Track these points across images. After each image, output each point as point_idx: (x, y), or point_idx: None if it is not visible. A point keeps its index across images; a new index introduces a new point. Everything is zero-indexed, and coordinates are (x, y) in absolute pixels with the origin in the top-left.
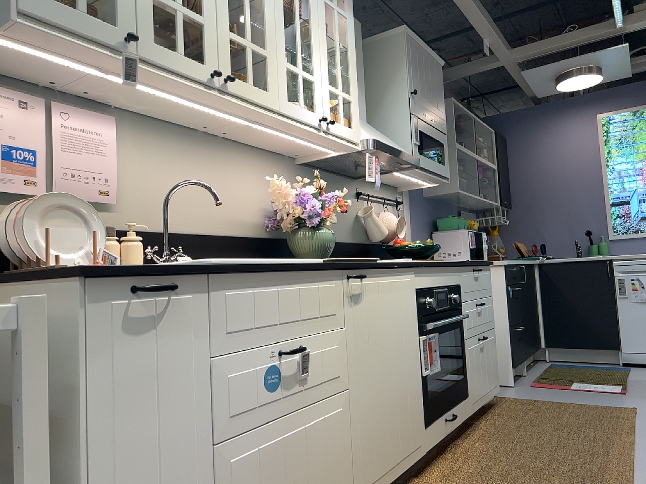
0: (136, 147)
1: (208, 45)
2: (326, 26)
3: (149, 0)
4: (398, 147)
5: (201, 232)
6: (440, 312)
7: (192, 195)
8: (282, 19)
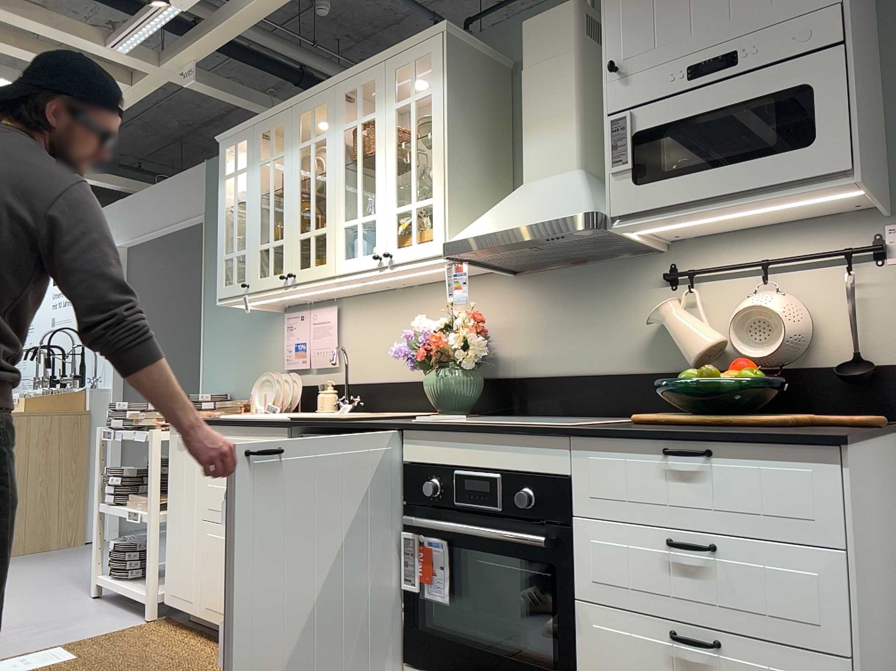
0: (353, 320)
1: (285, 257)
2: (394, 138)
3: (257, 253)
4: (529, 218)
5: (393, 380)
6: (475, 513)
7: (388, 348)
8: (341, 182)
